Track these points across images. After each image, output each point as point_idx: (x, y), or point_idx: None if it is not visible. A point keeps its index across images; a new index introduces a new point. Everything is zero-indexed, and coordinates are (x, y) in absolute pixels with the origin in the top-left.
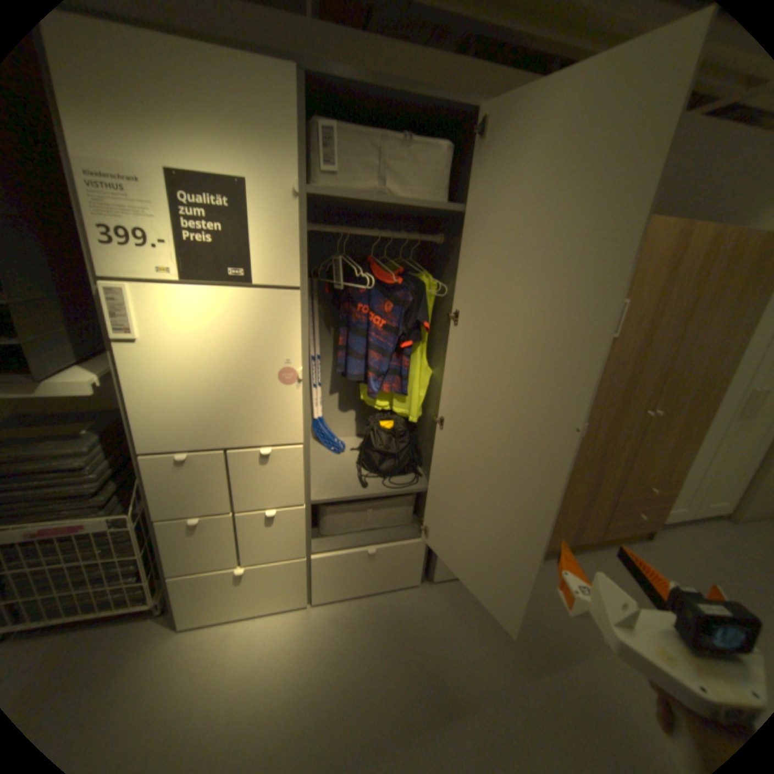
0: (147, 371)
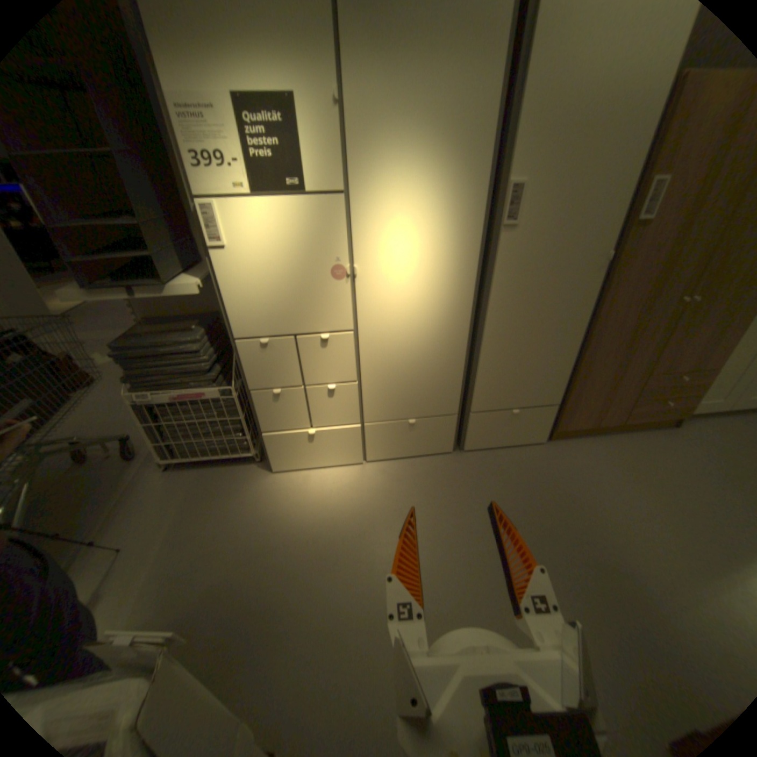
0: (234, 273)
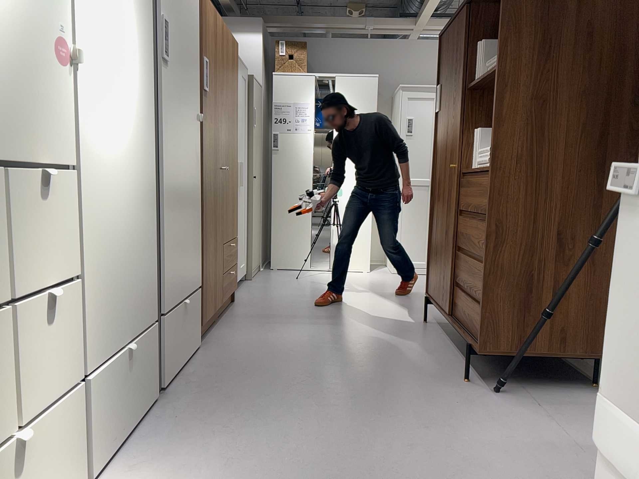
0: None
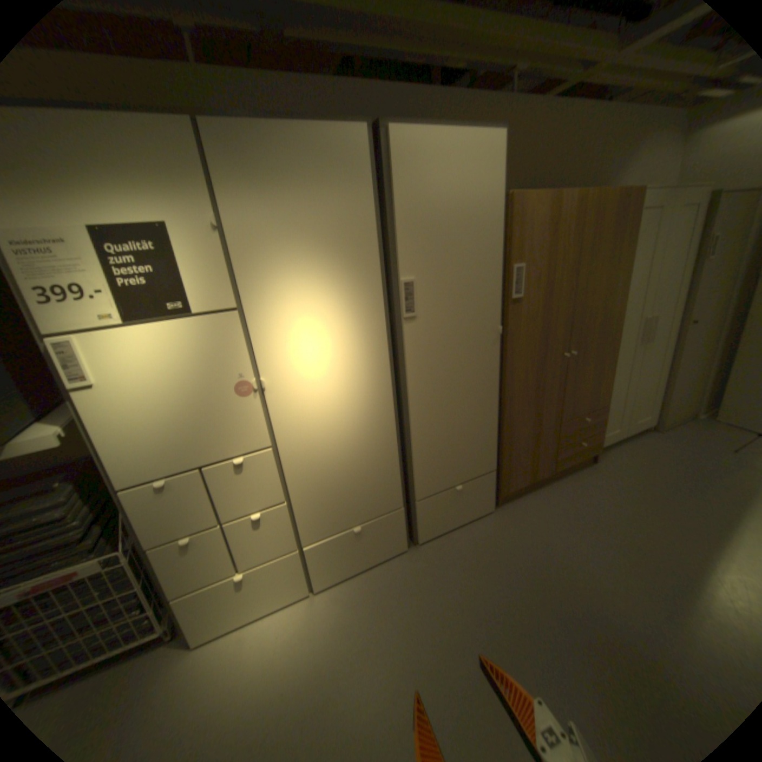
0: (109, 412)
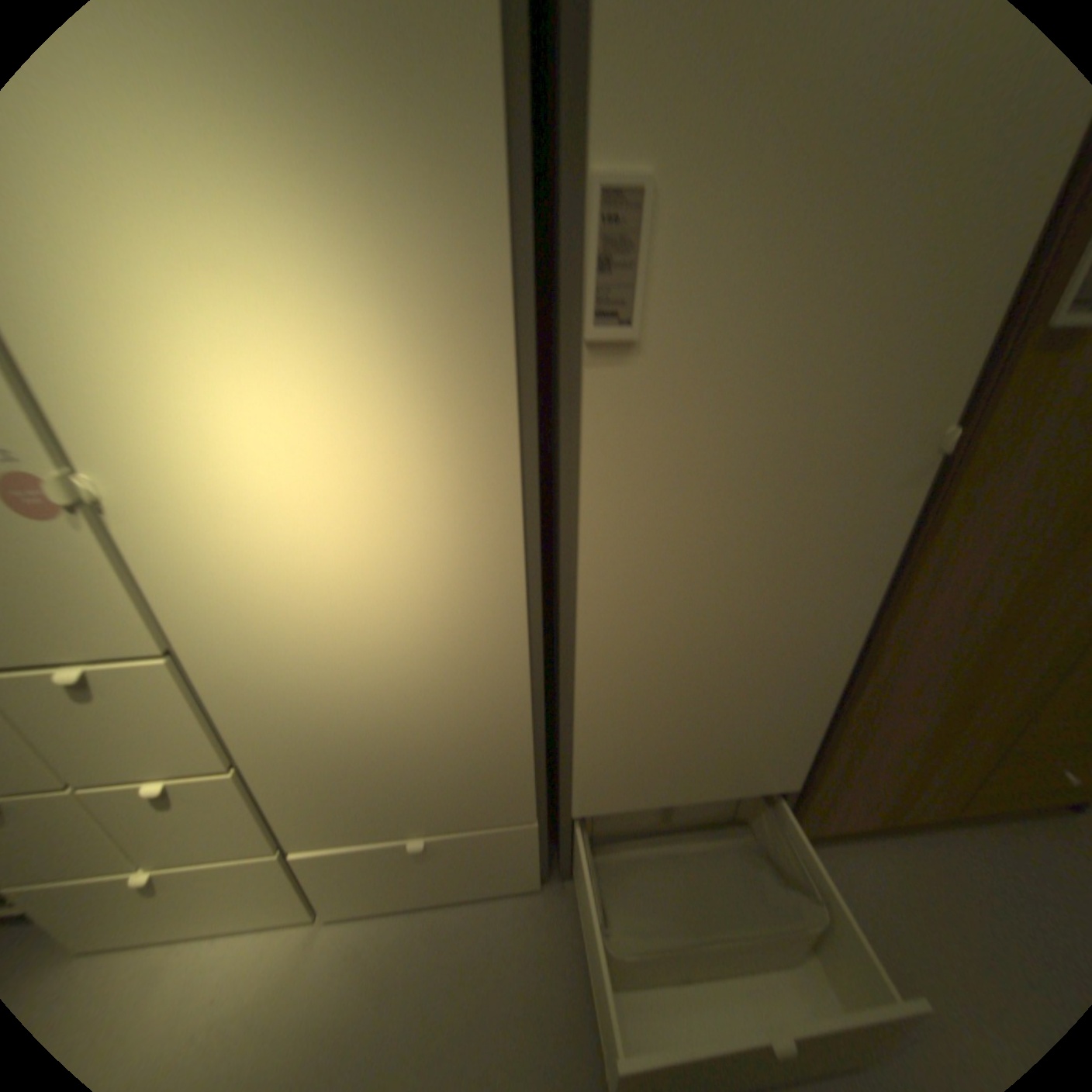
0: None
